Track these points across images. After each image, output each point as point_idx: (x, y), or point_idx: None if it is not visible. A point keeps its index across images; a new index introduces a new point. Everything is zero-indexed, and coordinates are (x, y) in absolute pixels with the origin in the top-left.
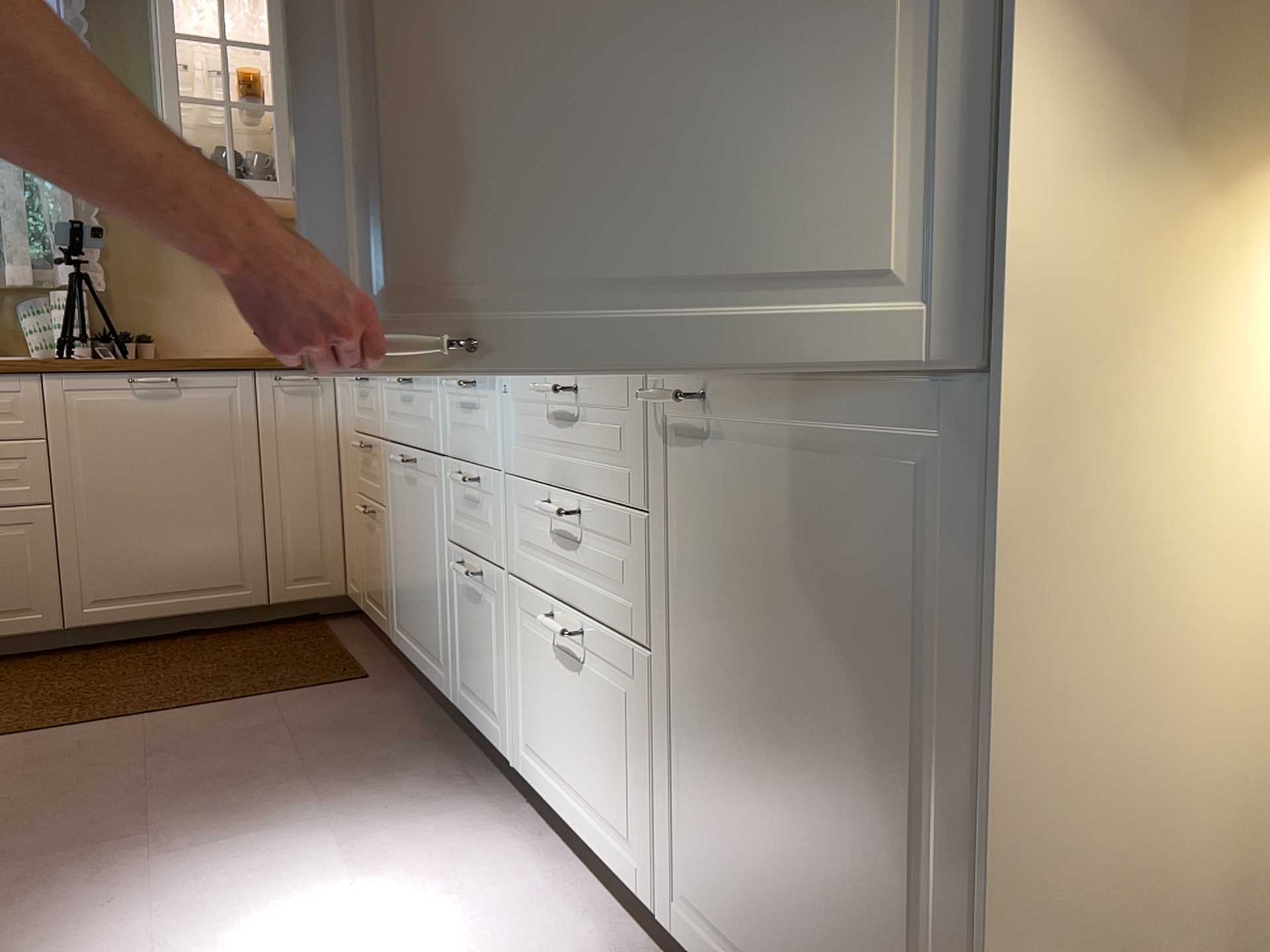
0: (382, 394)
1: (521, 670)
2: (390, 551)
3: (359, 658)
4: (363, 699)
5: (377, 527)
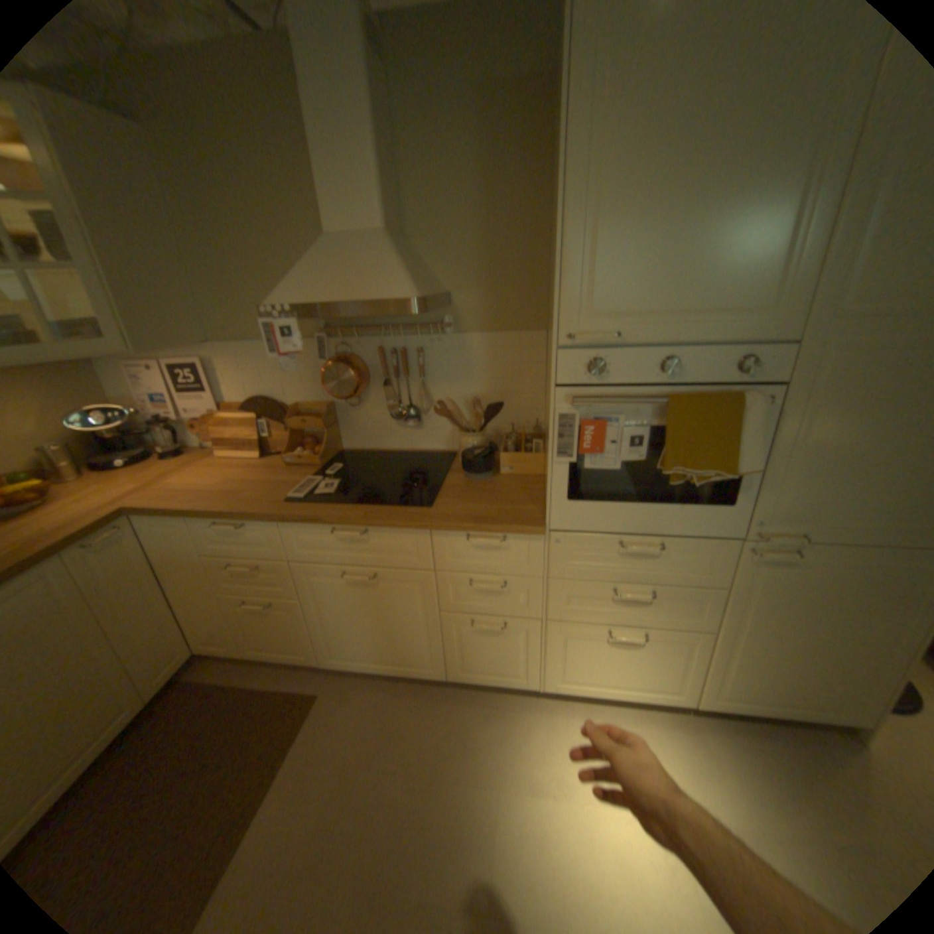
0: (289, 536)
1: (557, 655)
2: (313, 624)
3: (276, 688)
4: (345, 712)
5: (278, 612)
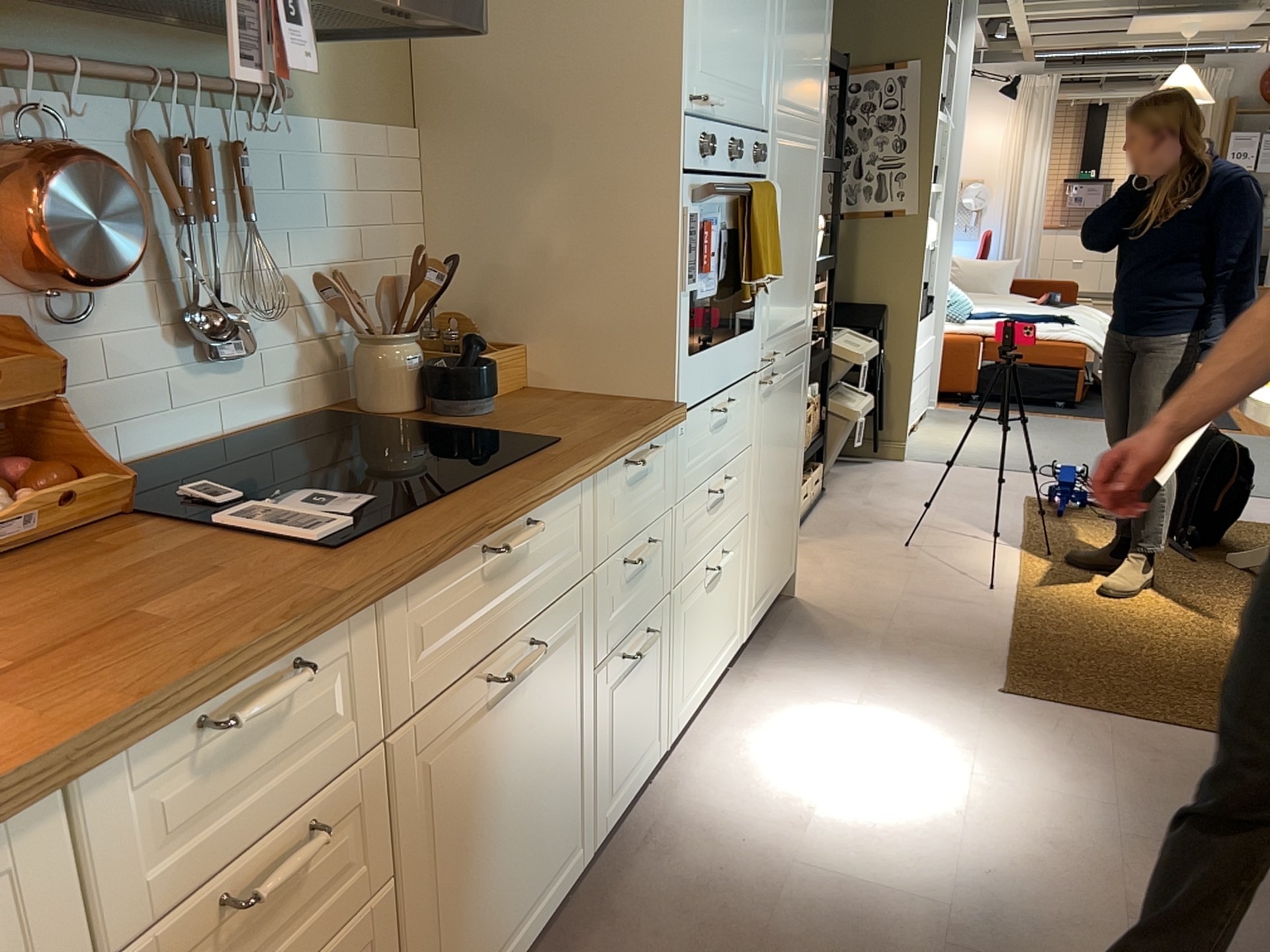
0: (393, 636)
1: (678, 651)
2: (413, 936)
3: None
4: None
5: None
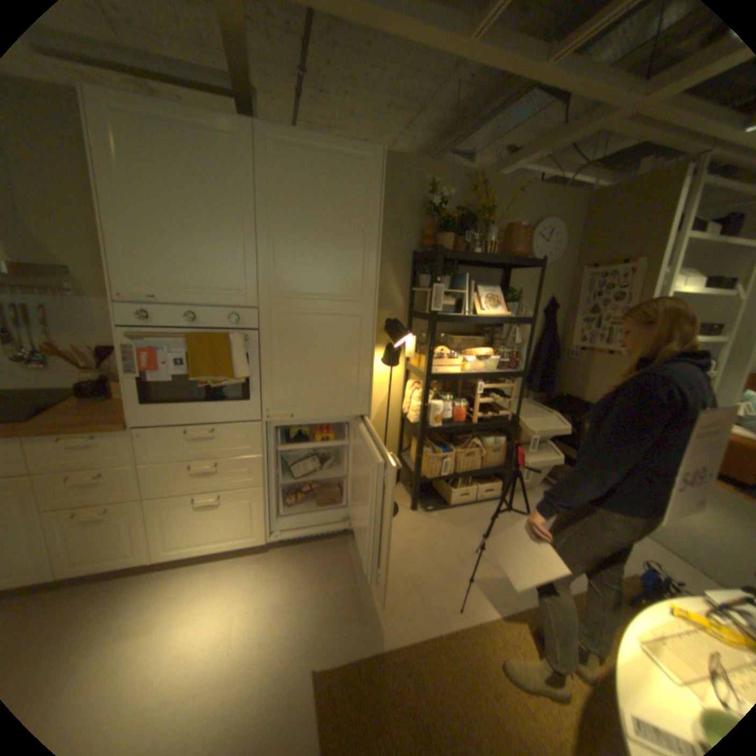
0: None
1: (156, 527)
2: None
3: None
4: None
5: None
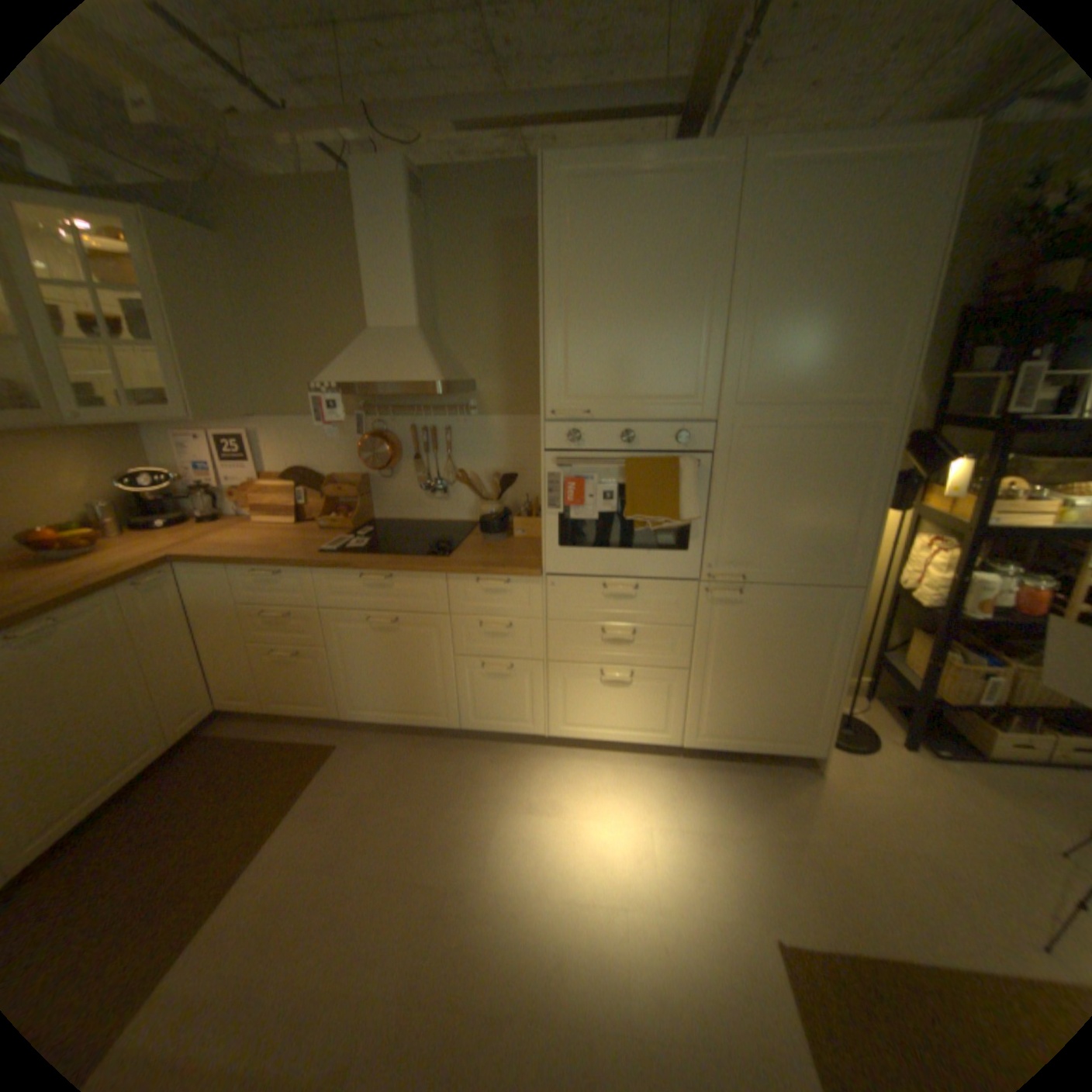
0: (320, 583)
1: (558, 696)
2: (337, 672)
3: (295, 742)
4: (362, 758)
5: (304, 661)
